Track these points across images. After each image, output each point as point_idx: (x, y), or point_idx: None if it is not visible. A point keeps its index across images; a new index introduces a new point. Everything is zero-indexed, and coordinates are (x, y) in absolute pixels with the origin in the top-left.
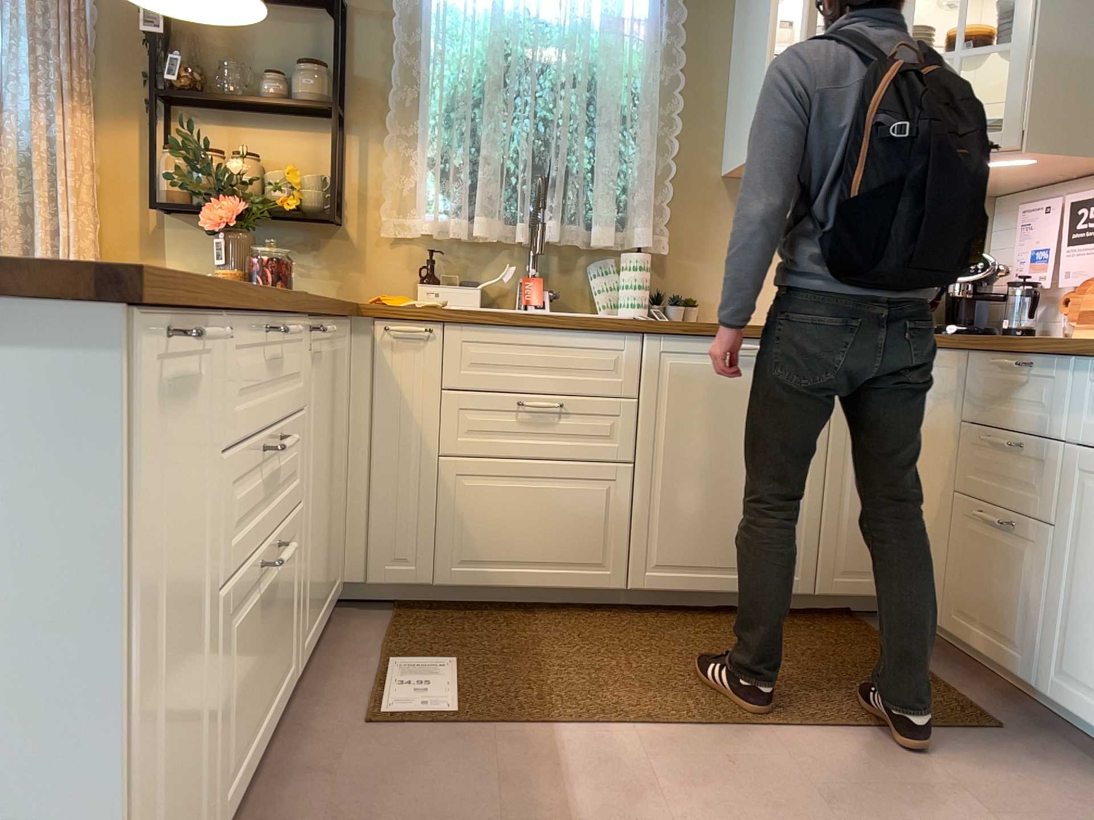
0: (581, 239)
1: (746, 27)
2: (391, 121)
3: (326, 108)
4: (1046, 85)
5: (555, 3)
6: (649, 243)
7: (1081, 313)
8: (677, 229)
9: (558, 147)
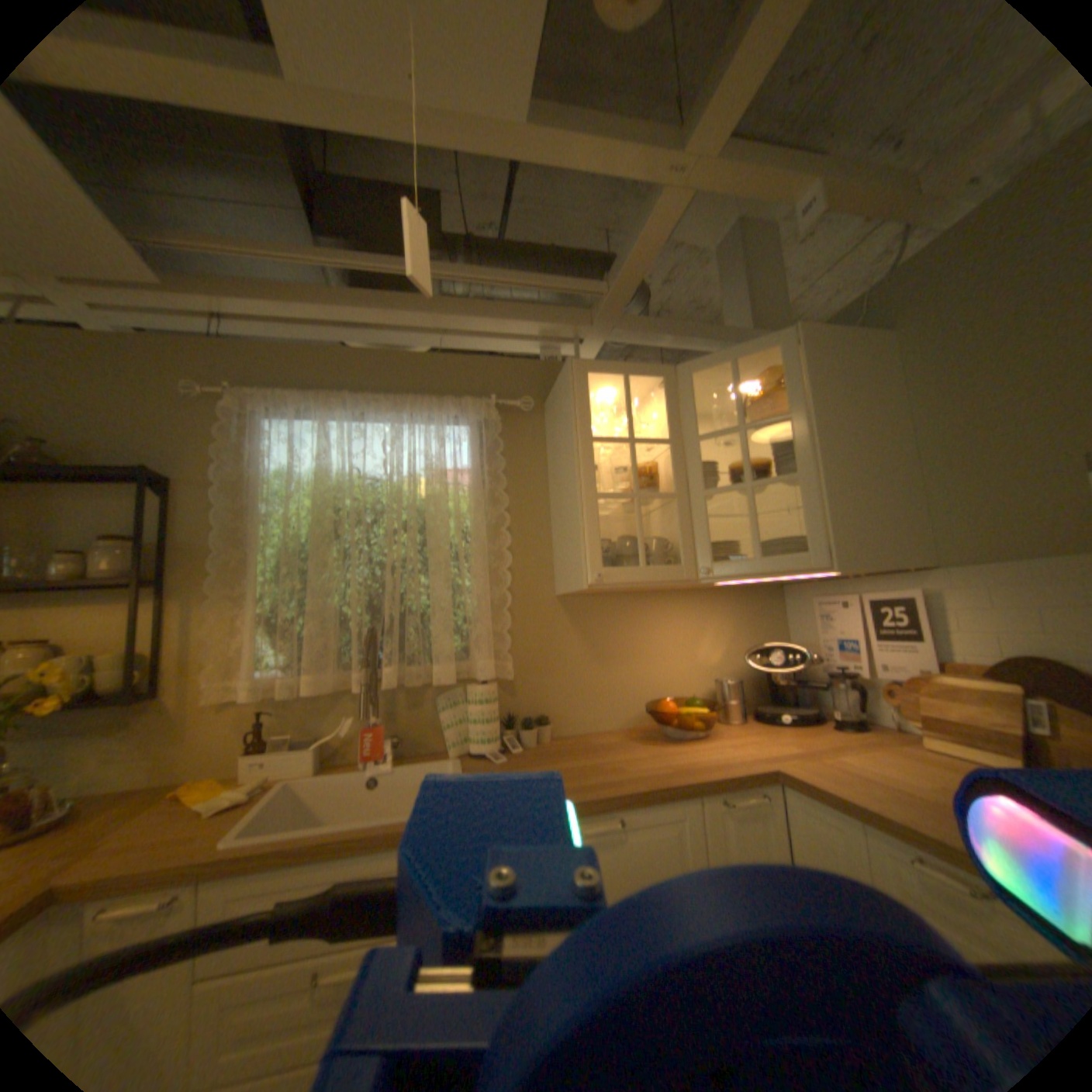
0: (427, 675)
1: (558, 470)
2: (212, 585)
3: (122, 583)
4: (841, 508)
5: (383, 461)
6: (495, 668)
7: (921, 715)
8: (521, 650)
9: (392, 592)
